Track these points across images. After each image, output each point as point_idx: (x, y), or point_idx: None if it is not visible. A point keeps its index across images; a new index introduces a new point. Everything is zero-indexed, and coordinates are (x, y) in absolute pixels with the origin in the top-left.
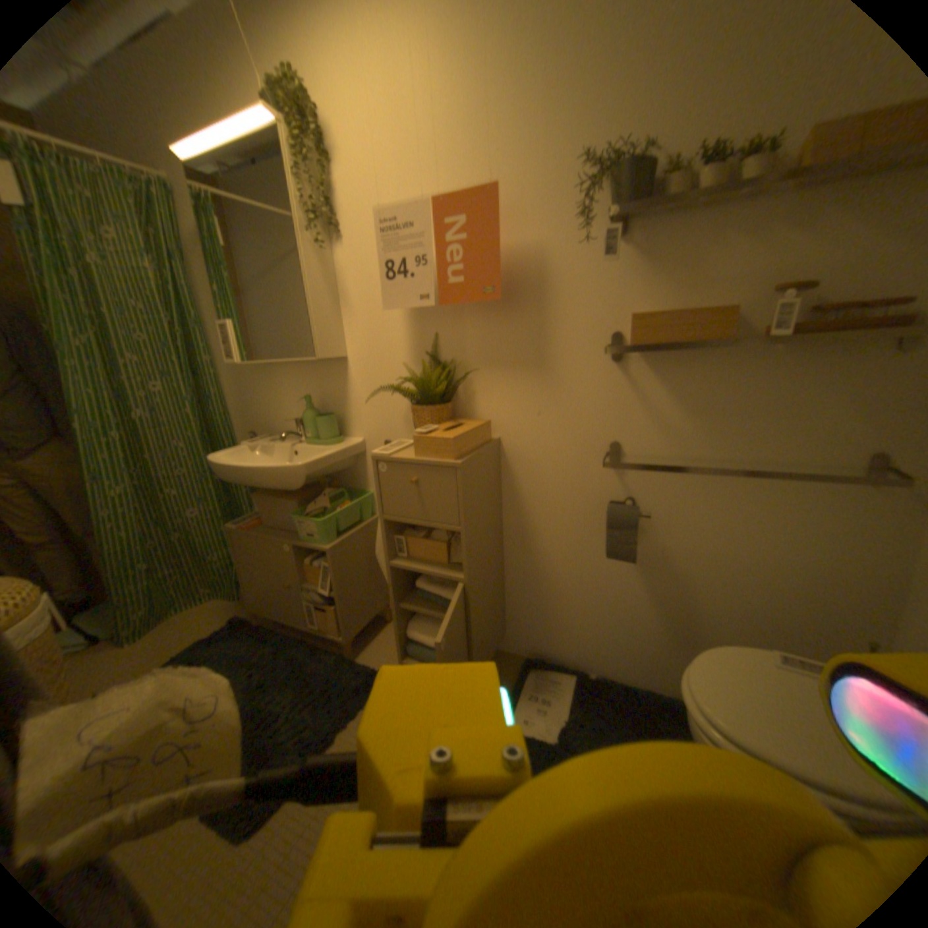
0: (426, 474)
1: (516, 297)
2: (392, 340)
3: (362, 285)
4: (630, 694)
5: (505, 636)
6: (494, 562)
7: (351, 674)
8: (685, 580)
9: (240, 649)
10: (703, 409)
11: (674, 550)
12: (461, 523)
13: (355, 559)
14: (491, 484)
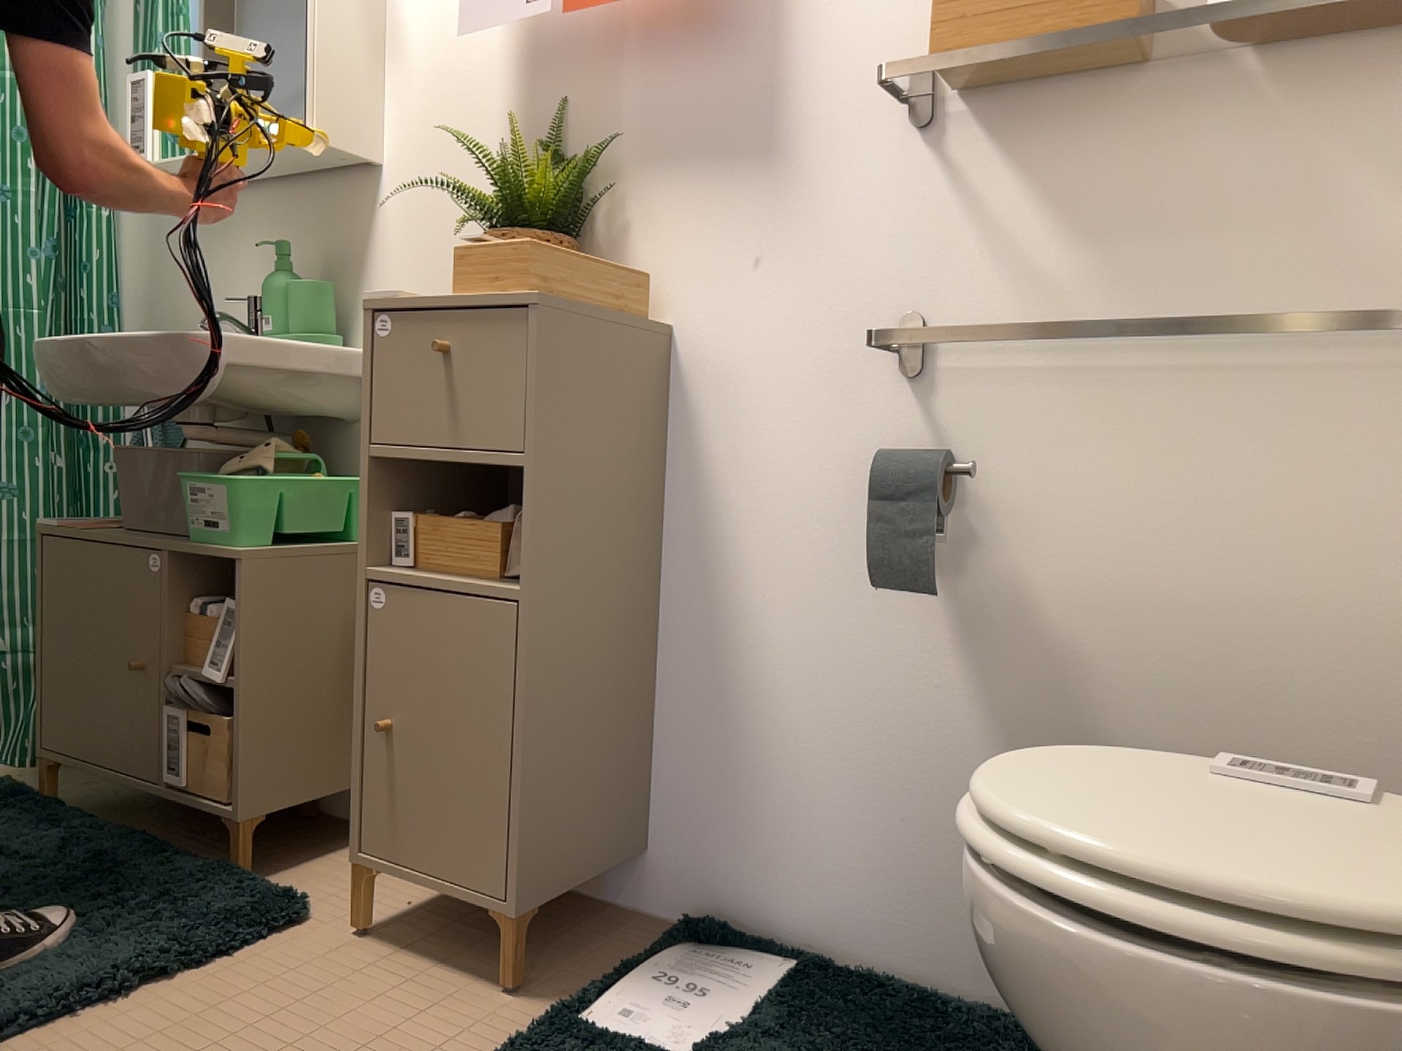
0: (472, 331)
1: (724, 18)
2: (480, 126)
3: (438, 20)
4: (922, 988)
5: (645, 854)
6: (623, 613)
7: (240, 881)
8: (1060, 658)
9: (5, 819)
10: (1086, 225)
11: (1034, 578)
12: (529, 443)
13: (316, 610)
14: (632, 414)
